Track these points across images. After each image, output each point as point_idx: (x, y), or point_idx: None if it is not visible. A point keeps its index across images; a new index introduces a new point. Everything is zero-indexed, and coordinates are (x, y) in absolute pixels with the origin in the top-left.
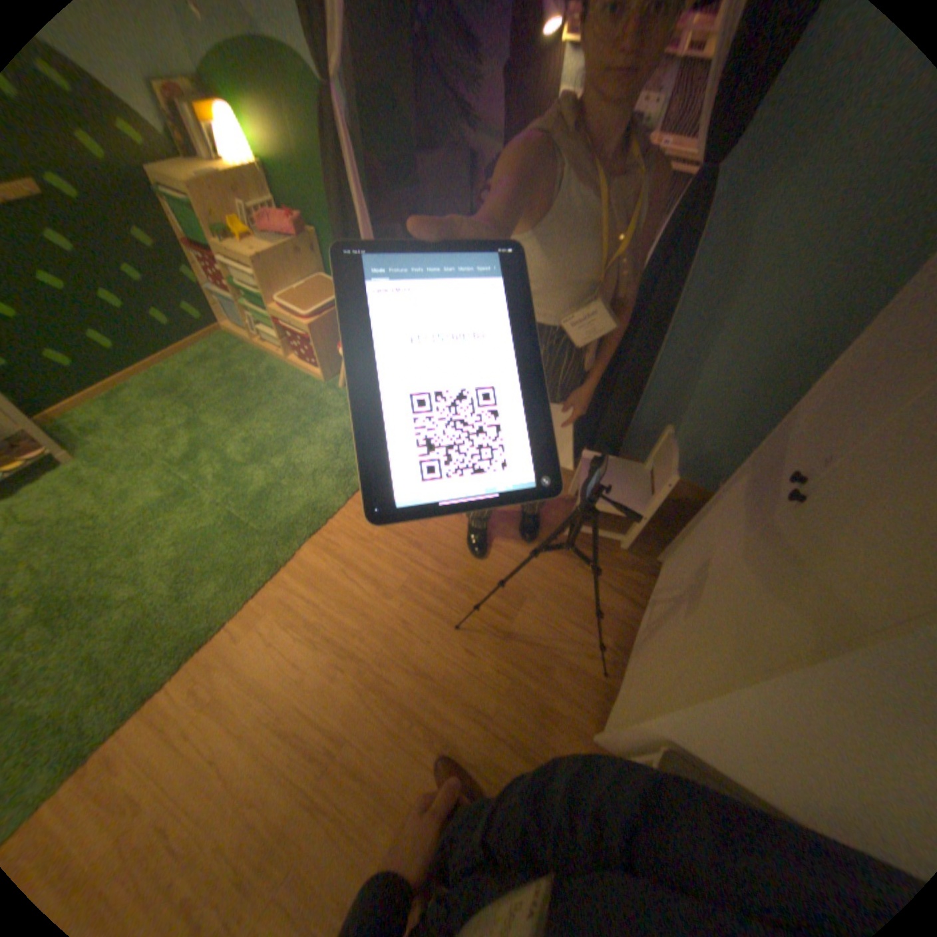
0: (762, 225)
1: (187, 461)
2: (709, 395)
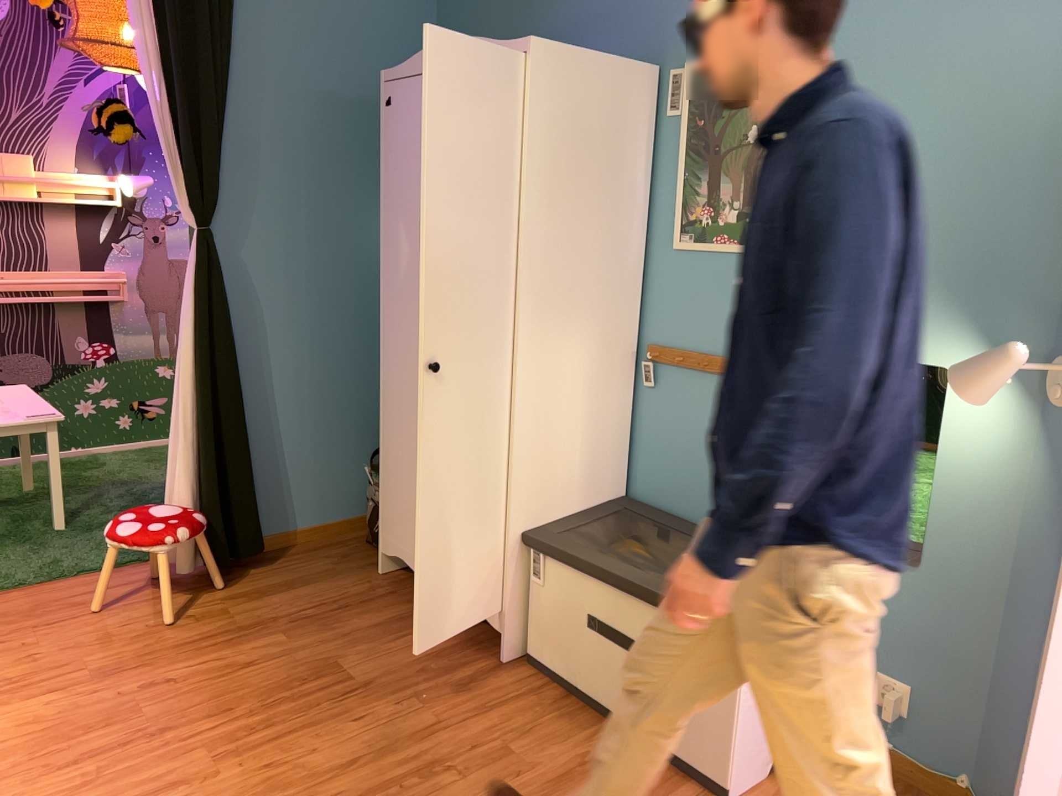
0: (251, 262)
1: None
2: (290, 412)
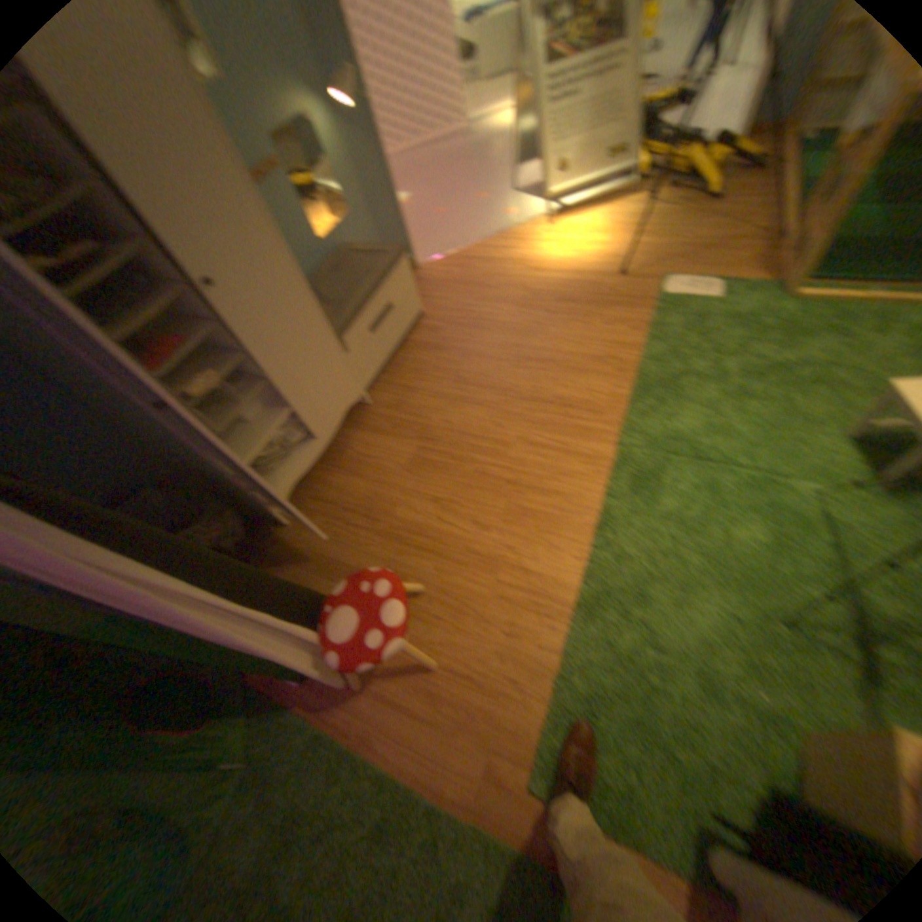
0: None
1: (836, 507)
2: None
